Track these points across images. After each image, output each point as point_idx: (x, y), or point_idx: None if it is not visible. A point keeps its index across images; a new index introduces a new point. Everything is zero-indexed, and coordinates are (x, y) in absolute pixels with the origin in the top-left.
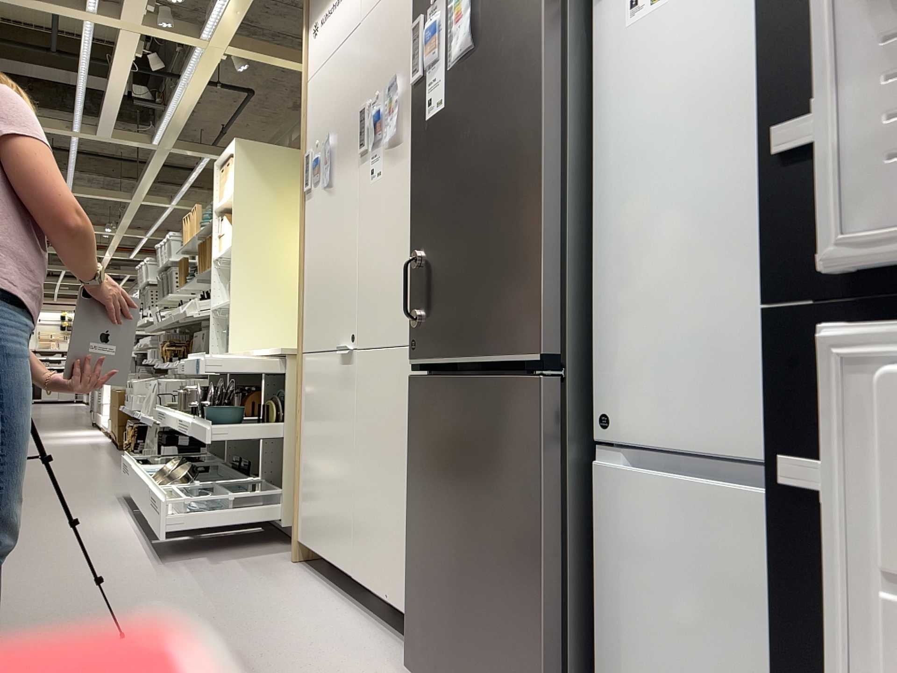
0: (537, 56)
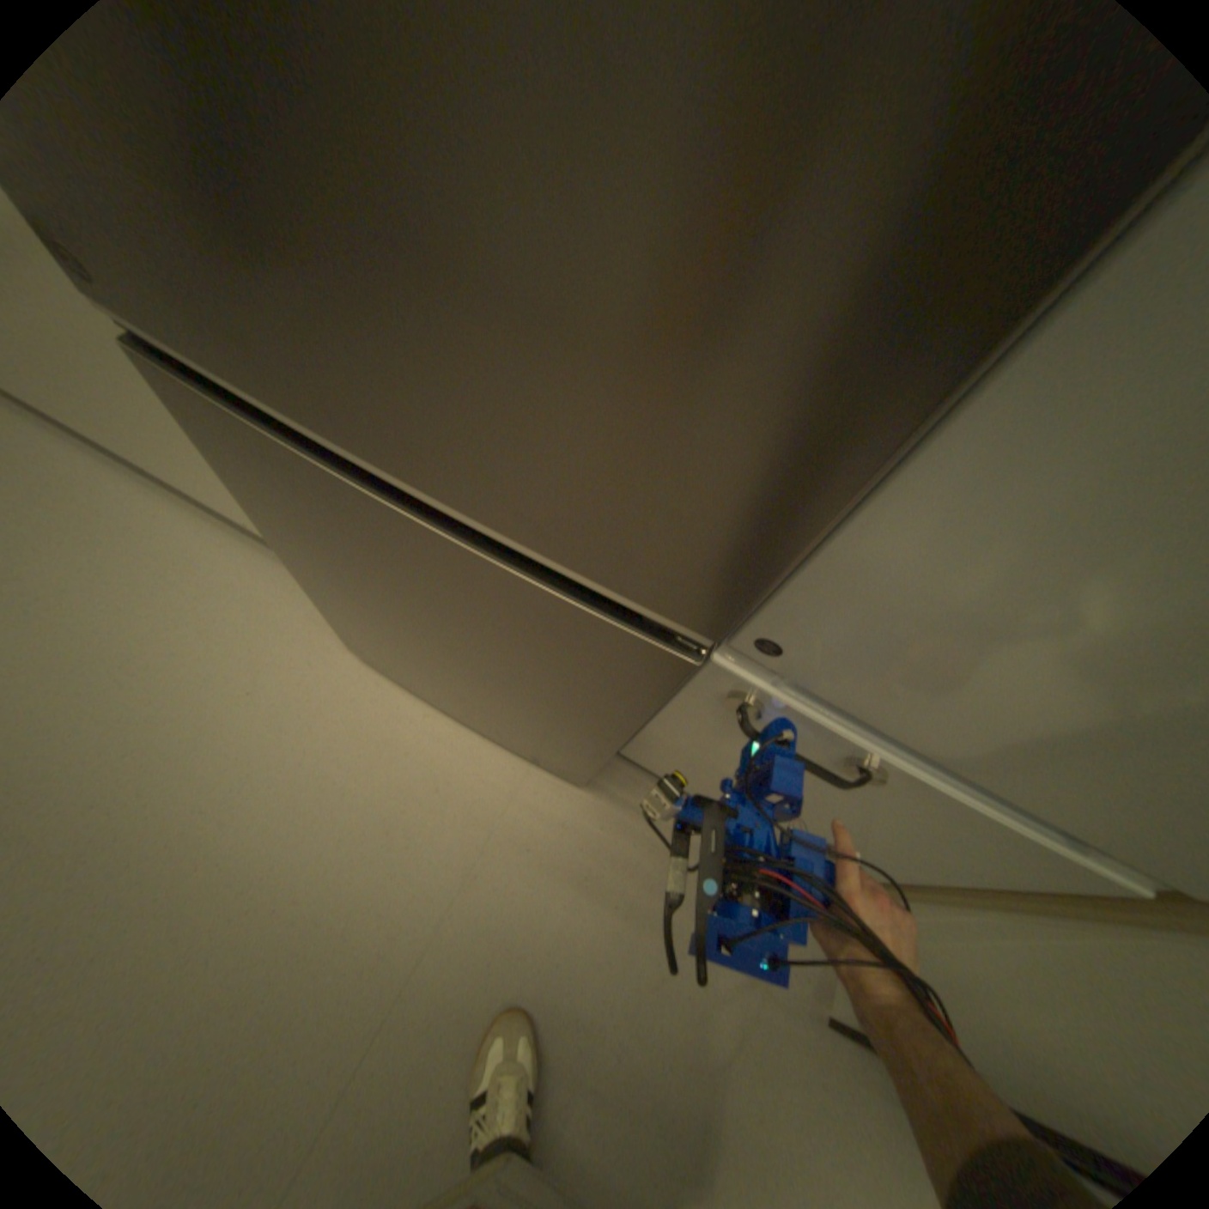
0: None
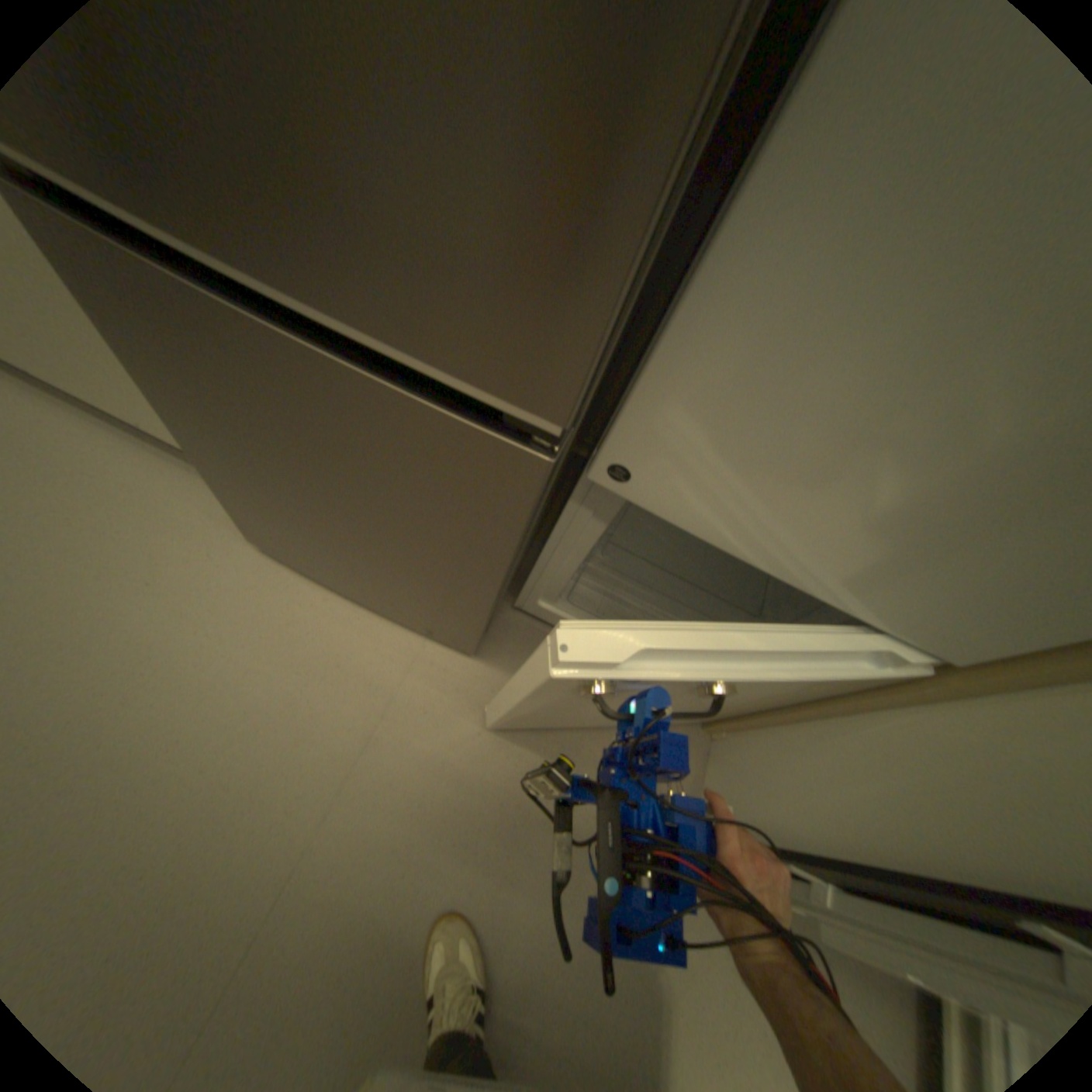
0: None
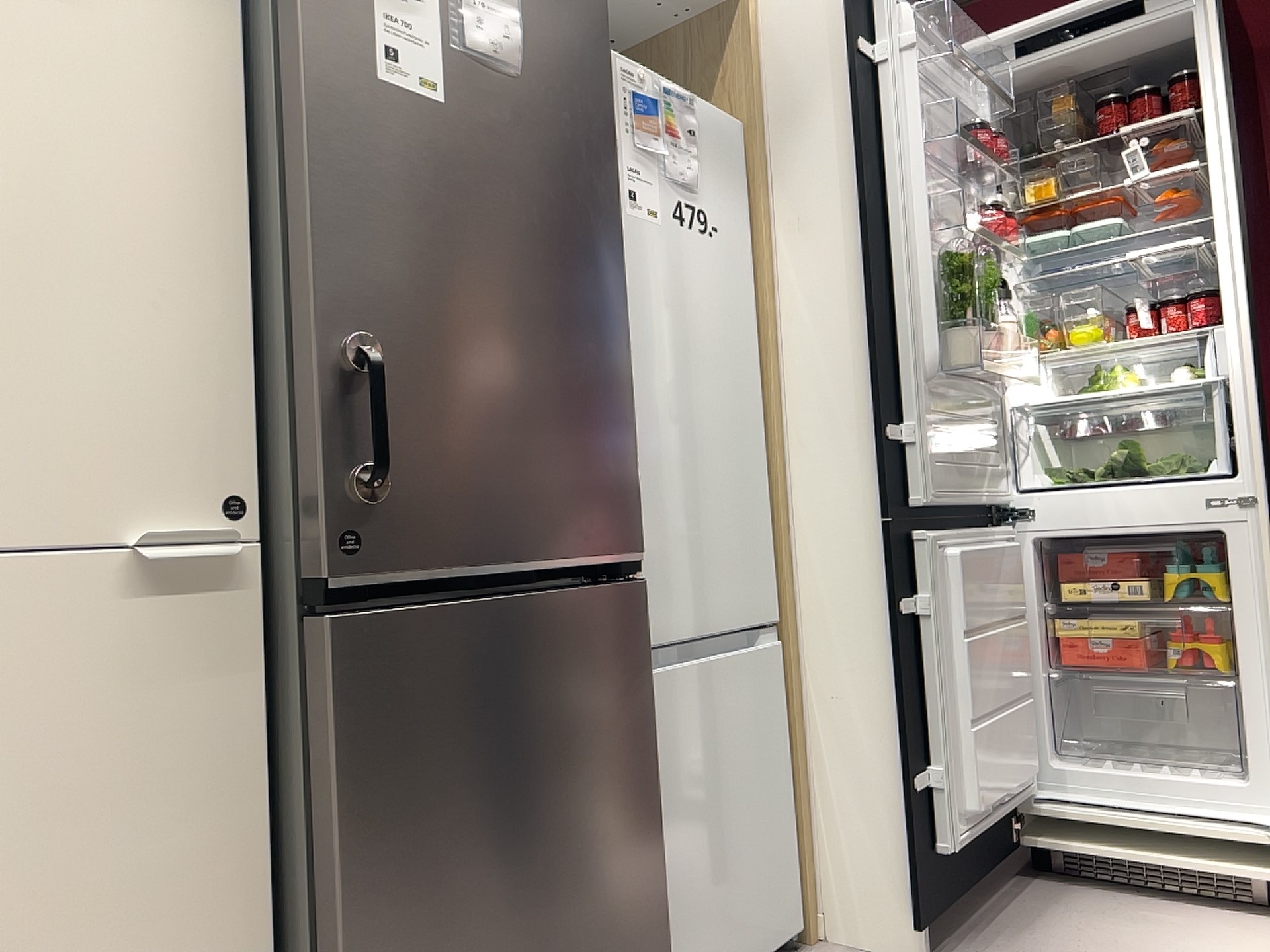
0: (612, 186)
